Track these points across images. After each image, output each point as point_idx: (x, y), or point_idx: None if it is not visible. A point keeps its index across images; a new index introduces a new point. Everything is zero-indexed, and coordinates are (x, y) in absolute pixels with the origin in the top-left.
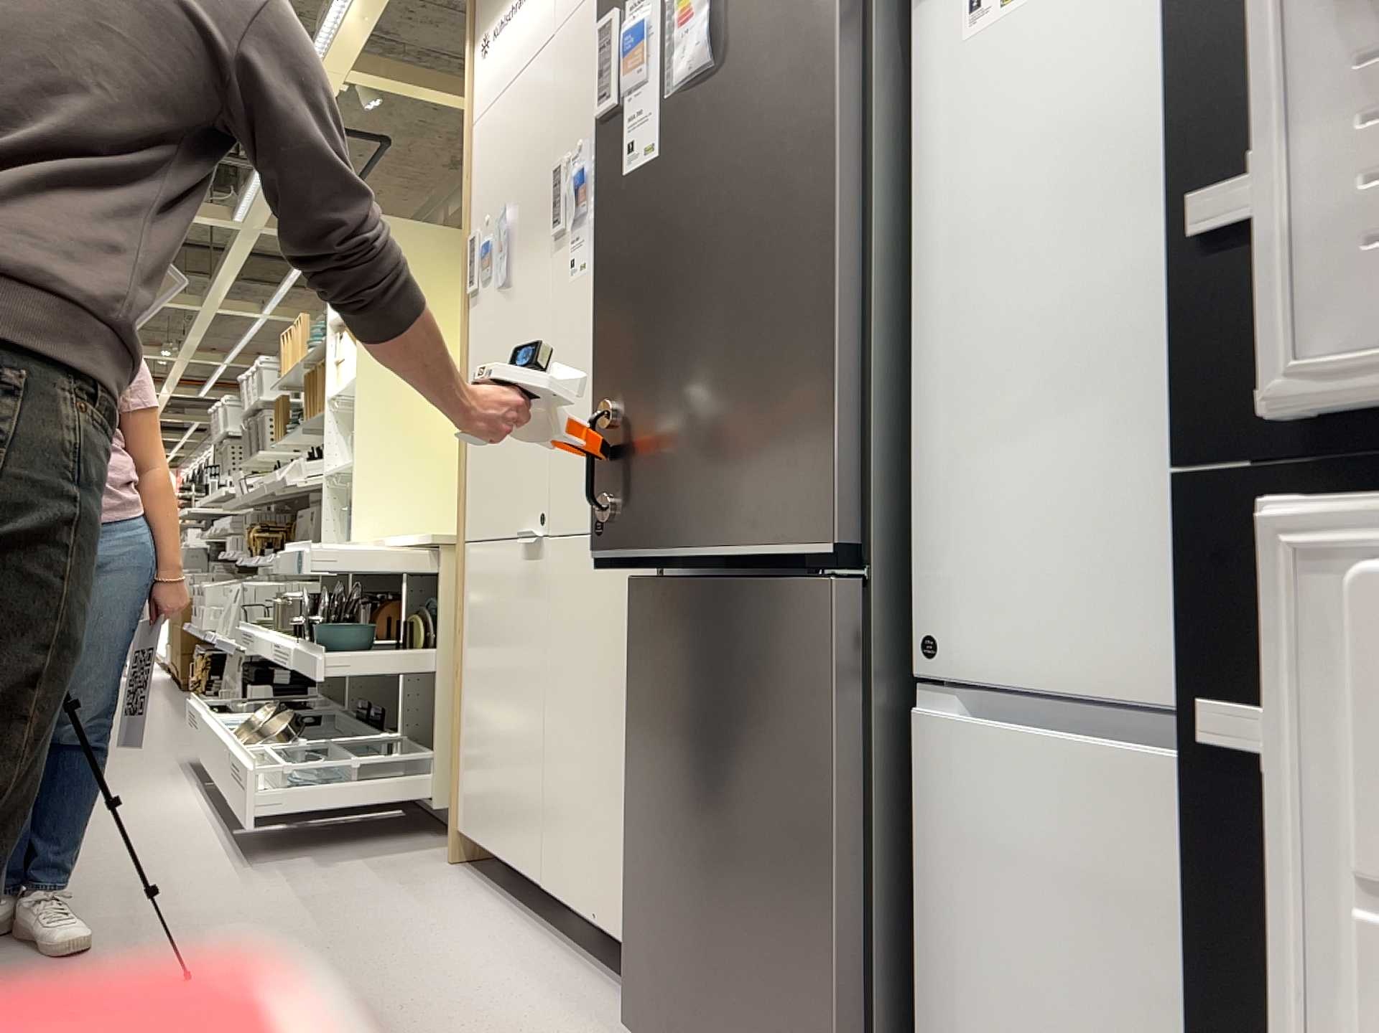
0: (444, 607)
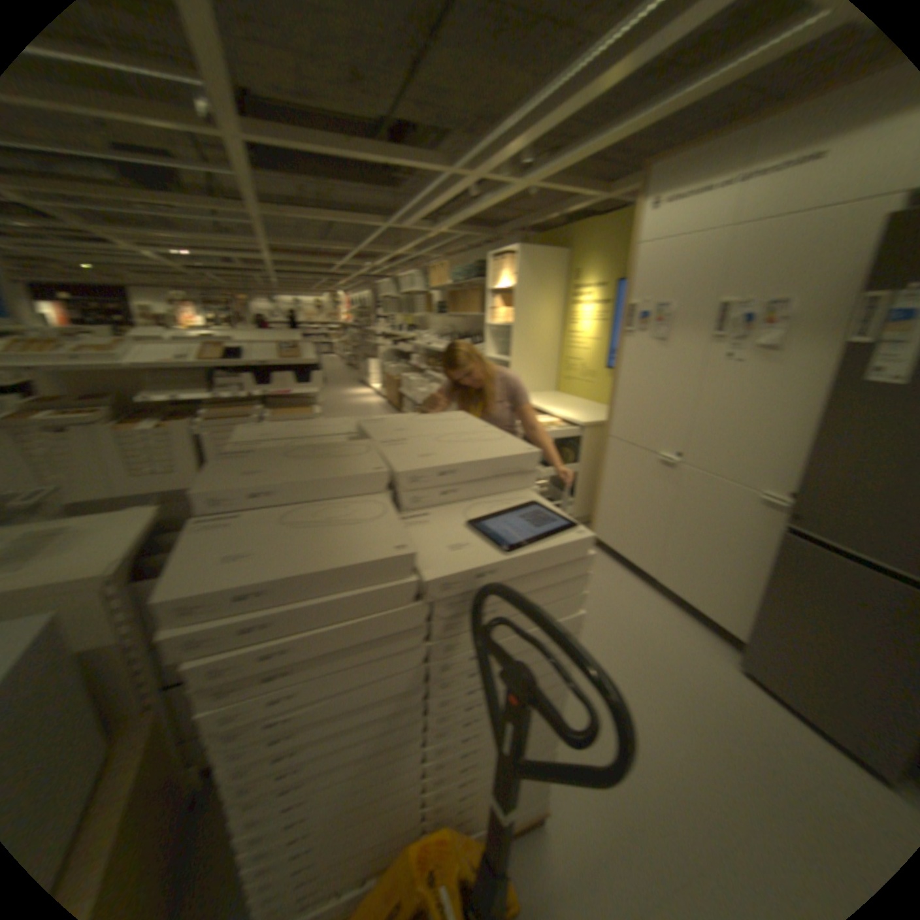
0: (582, 449)
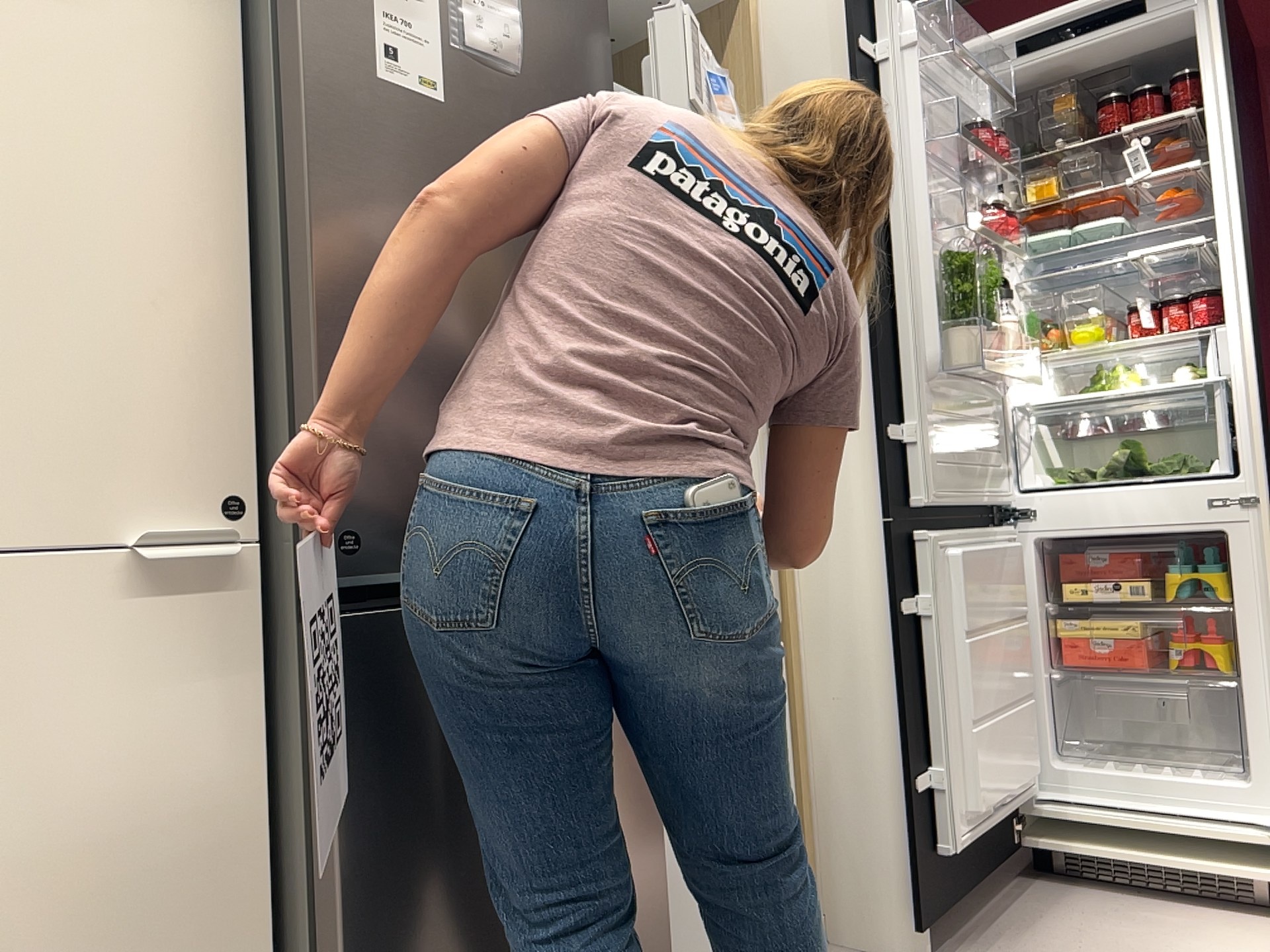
0: None
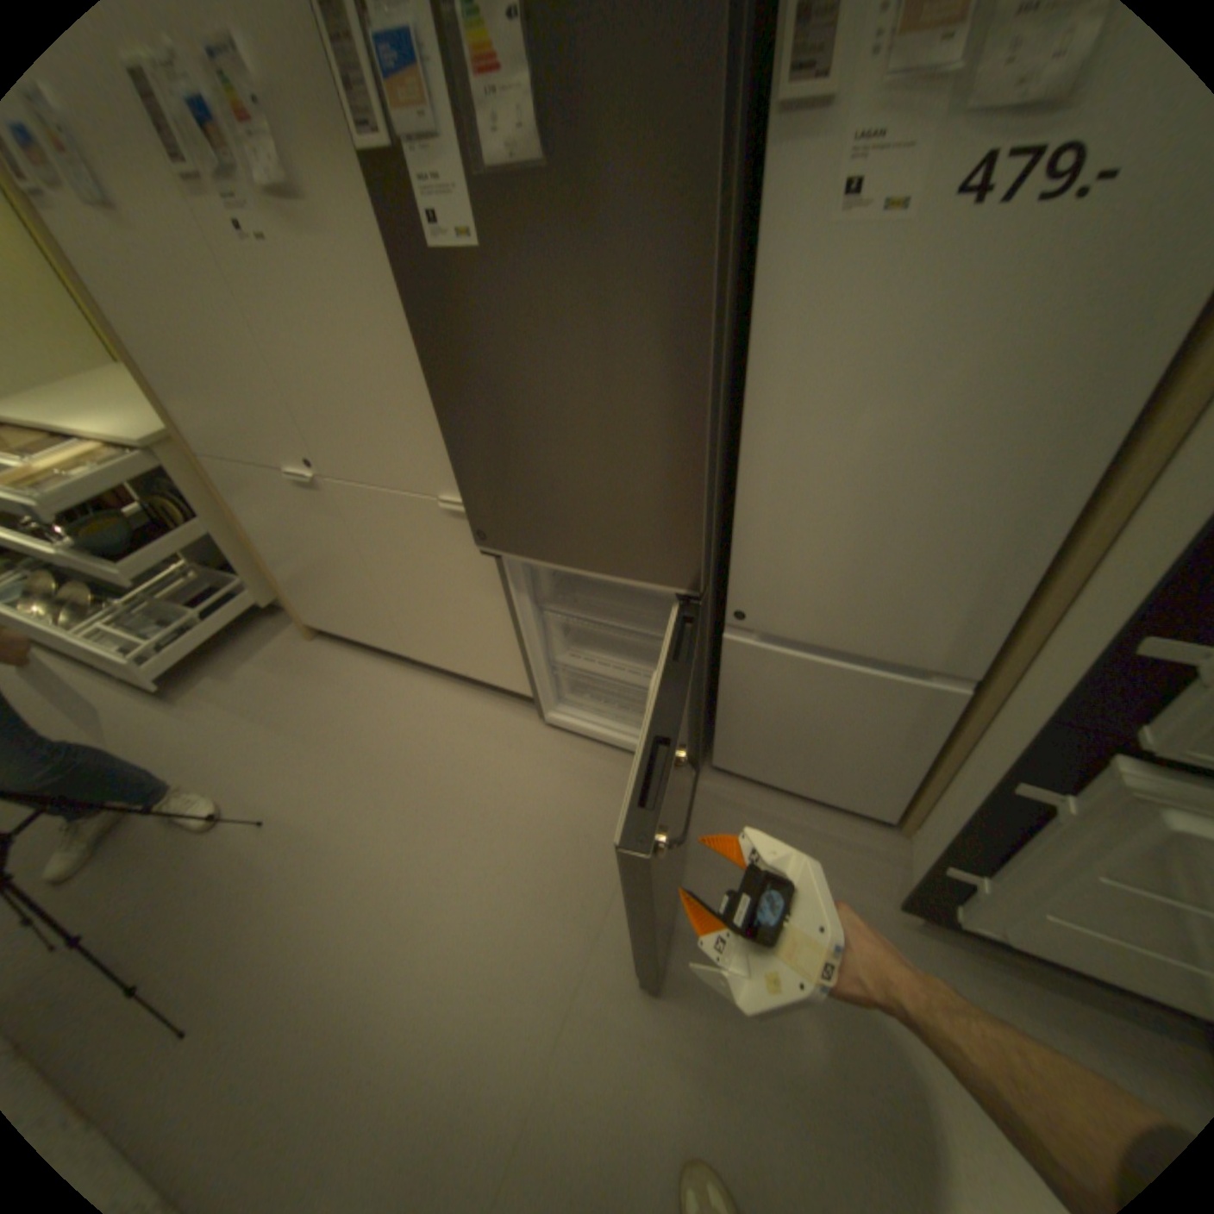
0: (186, 489)
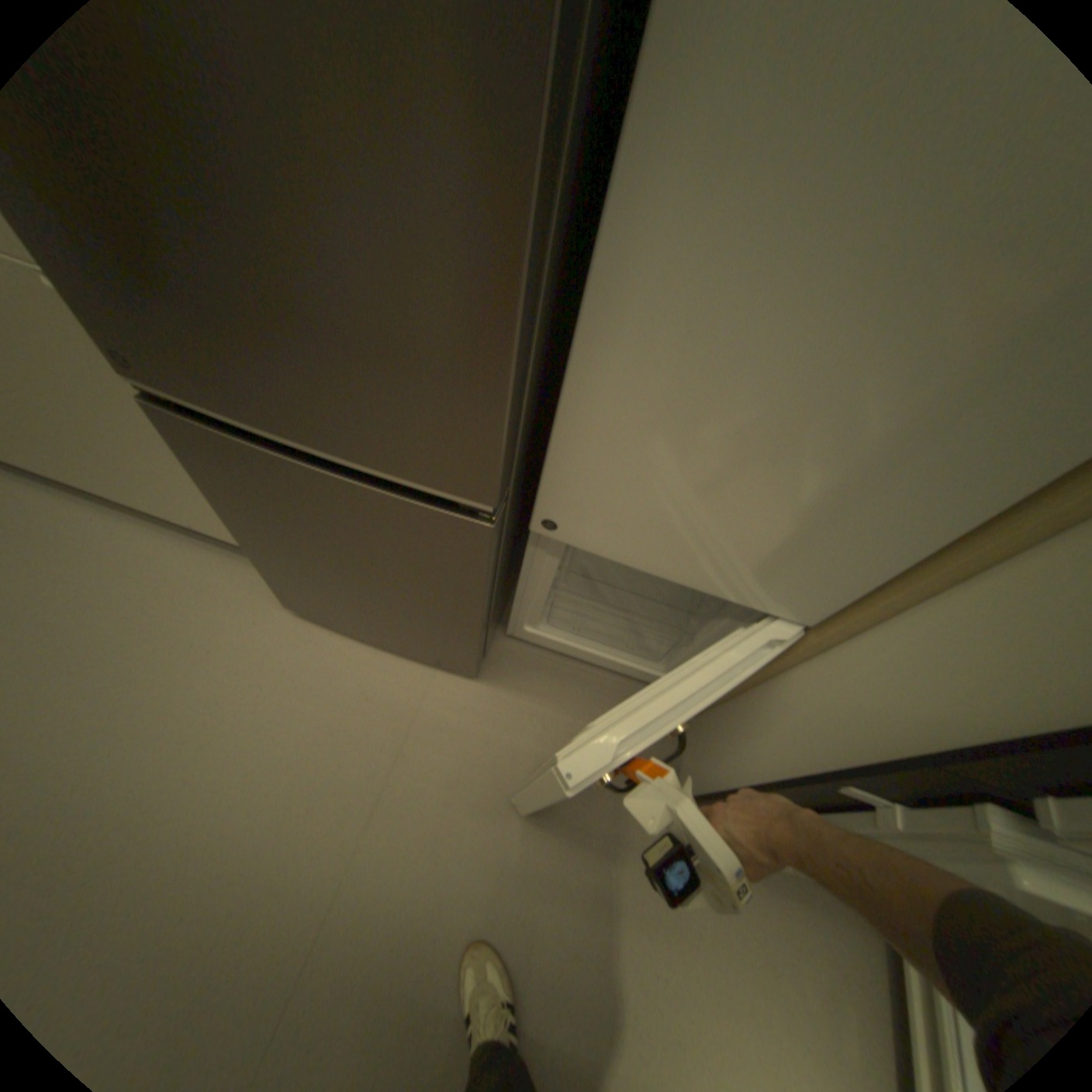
0: None
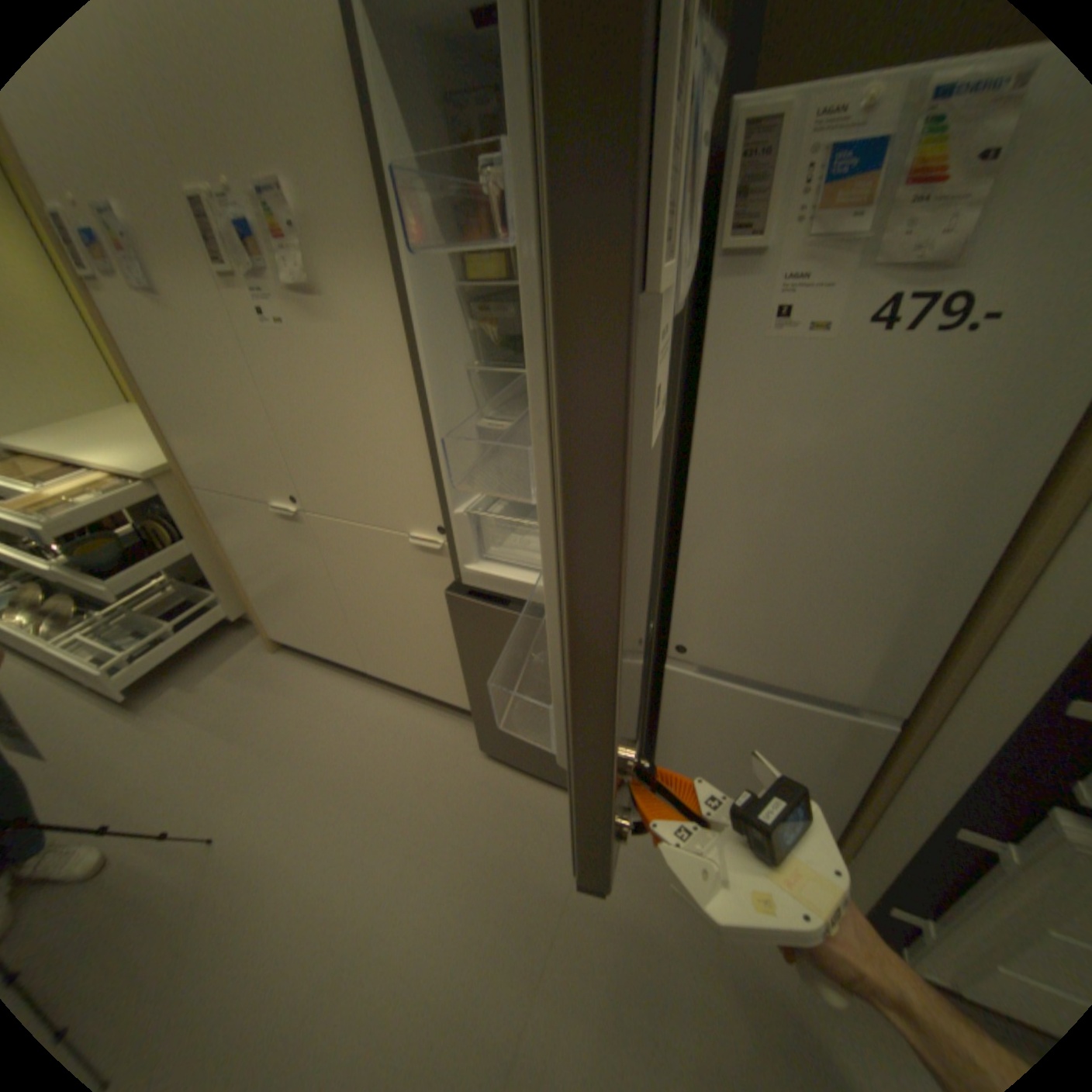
0: (178, 514)
